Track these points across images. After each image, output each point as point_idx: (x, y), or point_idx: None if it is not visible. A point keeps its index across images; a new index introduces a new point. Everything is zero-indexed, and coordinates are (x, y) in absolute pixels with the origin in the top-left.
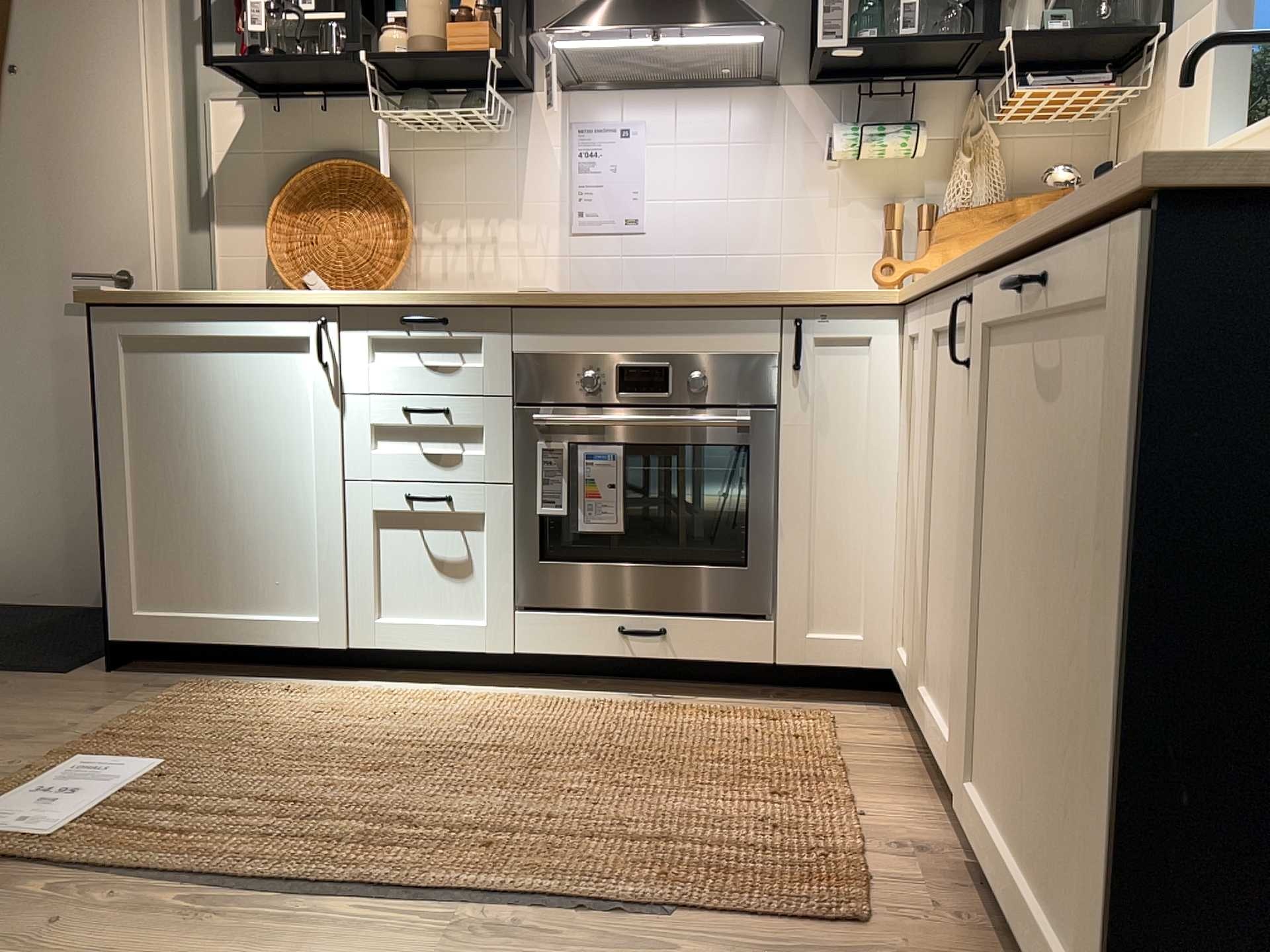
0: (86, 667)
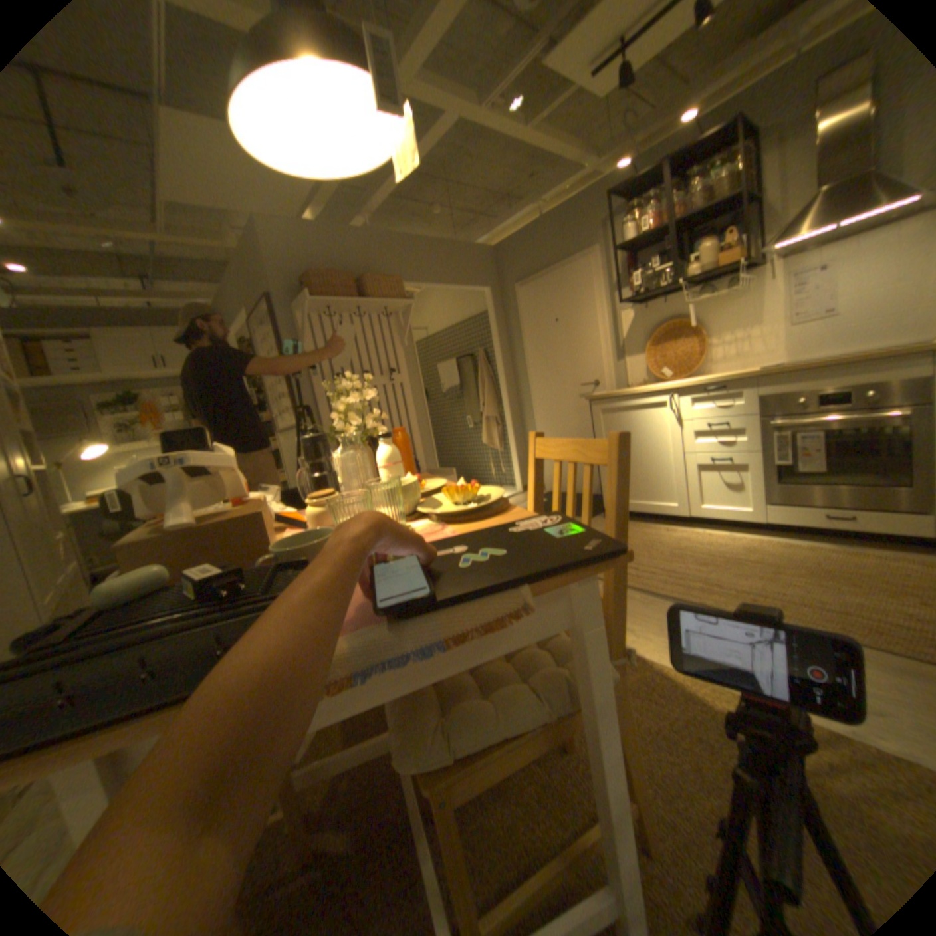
0: (597, 516)
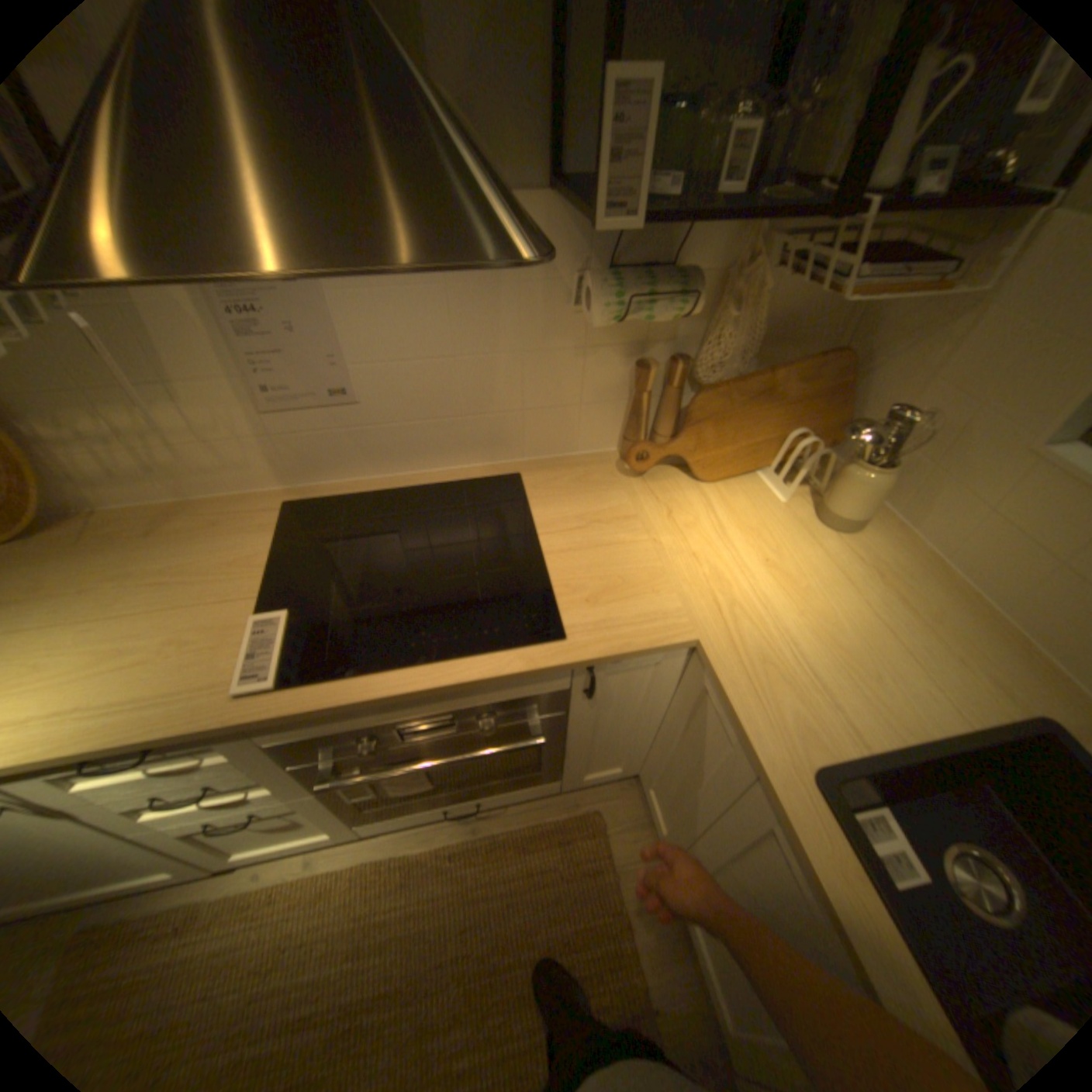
0: None
